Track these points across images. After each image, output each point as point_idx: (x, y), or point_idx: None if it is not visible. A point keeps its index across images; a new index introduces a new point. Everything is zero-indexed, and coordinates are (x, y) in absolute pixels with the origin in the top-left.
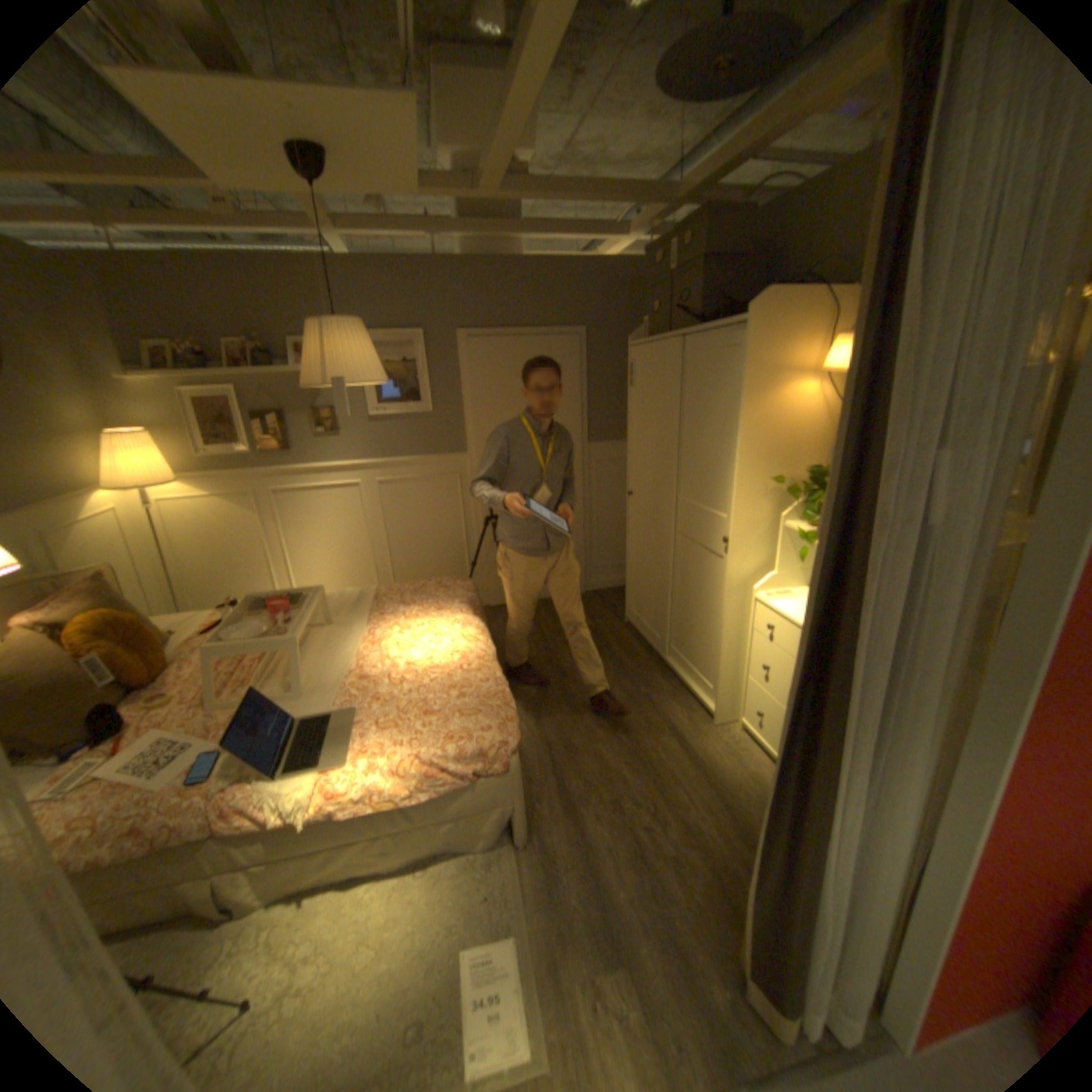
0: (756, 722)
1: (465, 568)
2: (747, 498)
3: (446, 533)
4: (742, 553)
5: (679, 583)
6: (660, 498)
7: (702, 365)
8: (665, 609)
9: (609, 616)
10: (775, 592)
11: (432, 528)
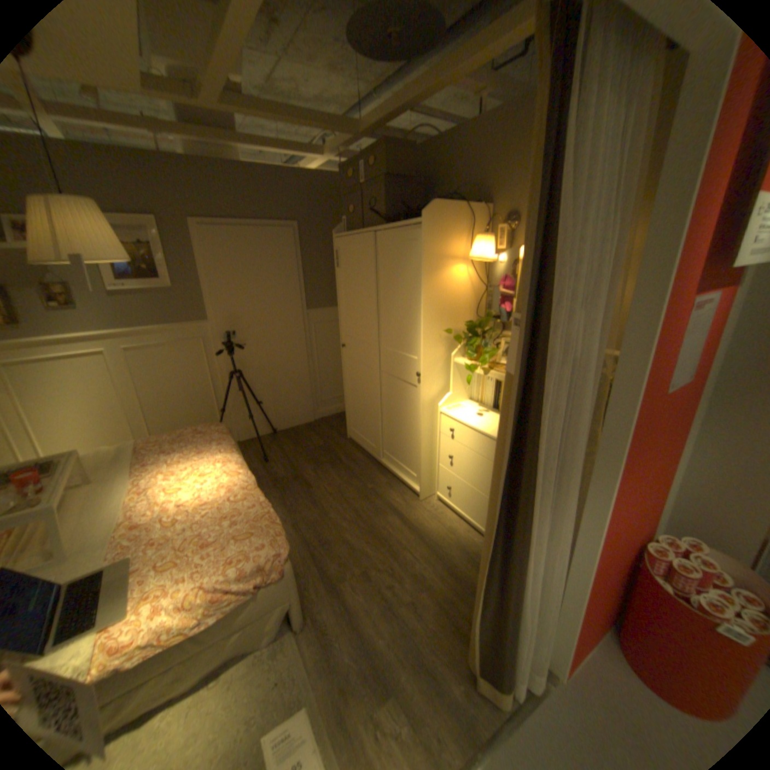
0: (446, 493)
1: (215, 414)
2: (430, 344)
3: (195, 387)
4: (429, 382)
5: (386, 406)
6: (367, 347)
7: (391, 252)
8: (377, 425)
9: (336, 435)
10: (451, 406)
11: (182, 384)
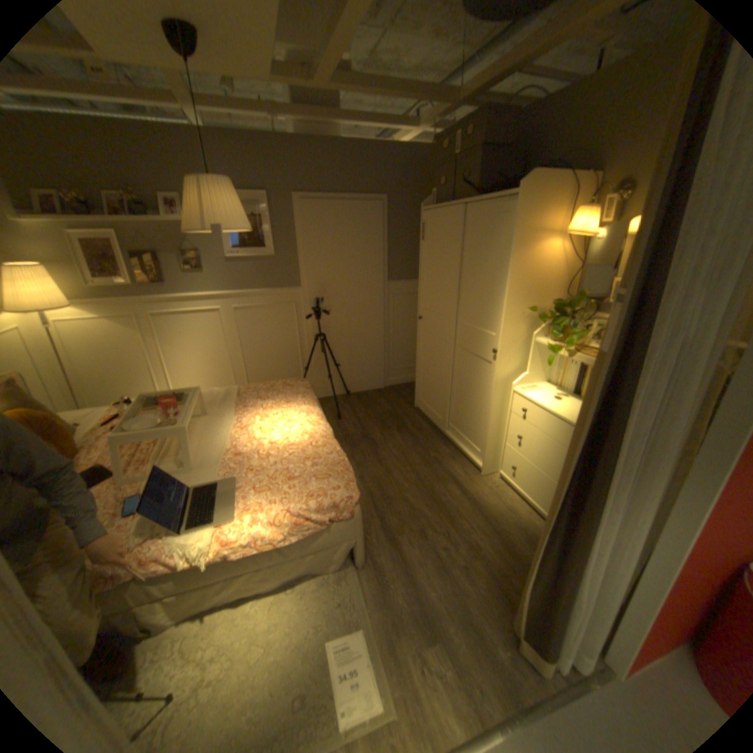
0: (510, 473)
1: (300, 371)
2: (511, 322)
3: (286, 346)
4: (505, 360)
5: (457, 380)
6: (444, 321)
7: (480, 226)
8: (445, 398)
9: (403, 403)
10: (526, 386)
11: (275, 343)
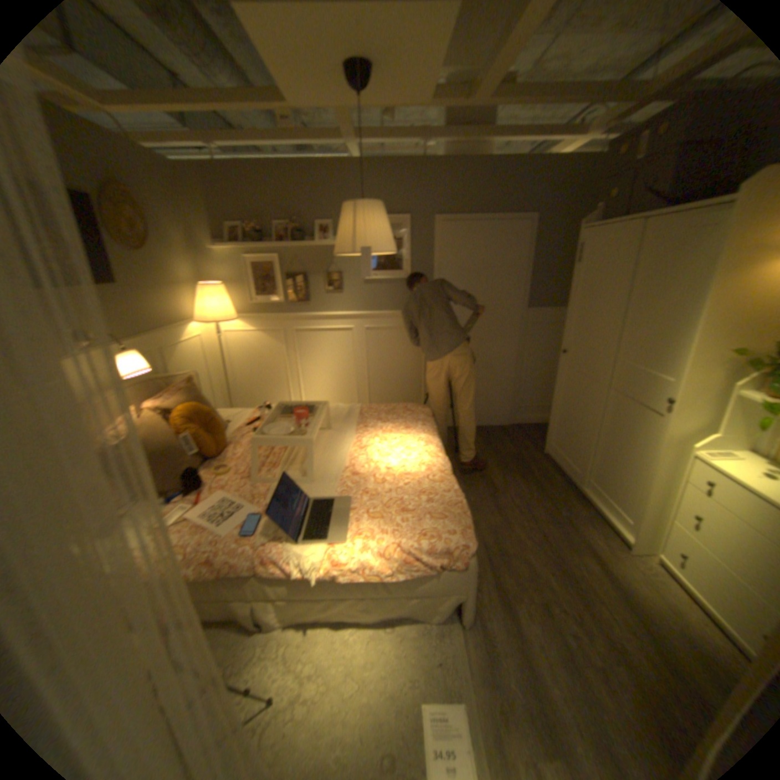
0: (677, 562)
1: (419, 397)
2: (702, 366)
3: (409, 370)
4: (687, 414)
5: (607, 431)
6: (597, 358)
7: (664, 244)
8: (588, 450)
9: (530, 447)
10: (716, 453)
11: (399, 366)
